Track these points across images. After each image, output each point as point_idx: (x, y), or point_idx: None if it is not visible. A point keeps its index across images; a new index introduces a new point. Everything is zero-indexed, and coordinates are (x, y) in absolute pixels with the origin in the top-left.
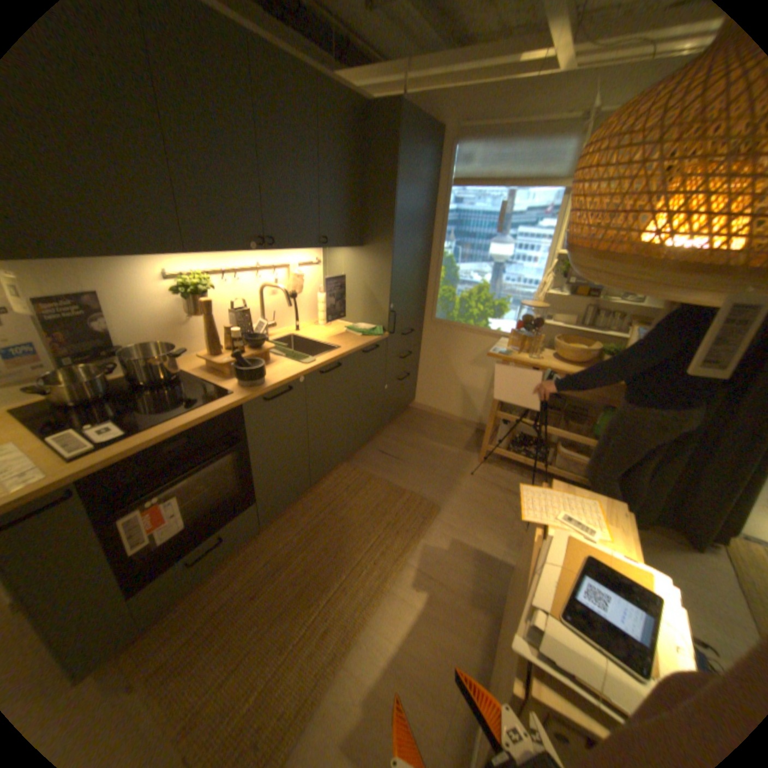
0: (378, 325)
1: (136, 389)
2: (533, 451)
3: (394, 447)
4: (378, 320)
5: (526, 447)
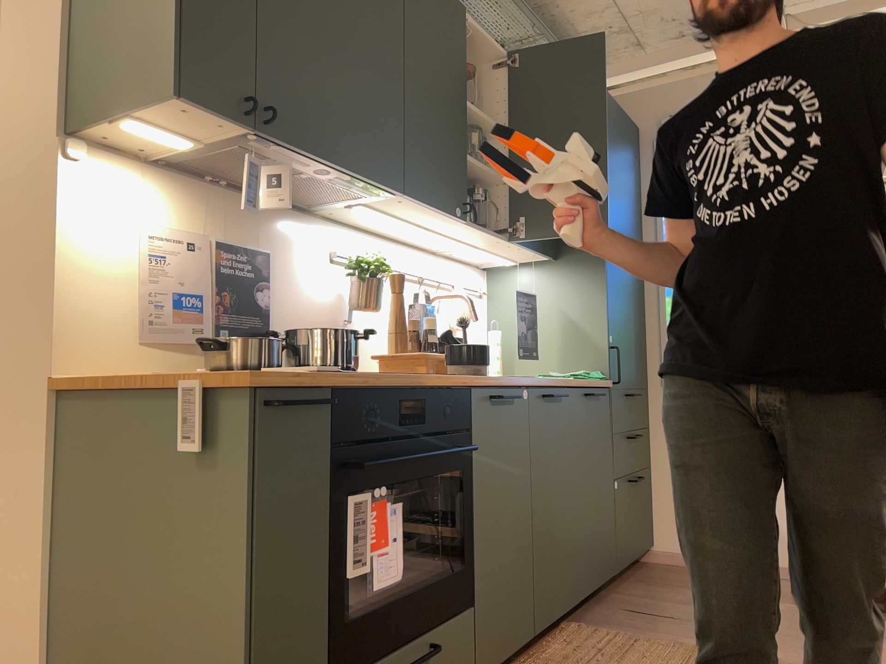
0: (592, 370)
1: None
2: None
3: (654, 605)
4: (592, 362)
5: None
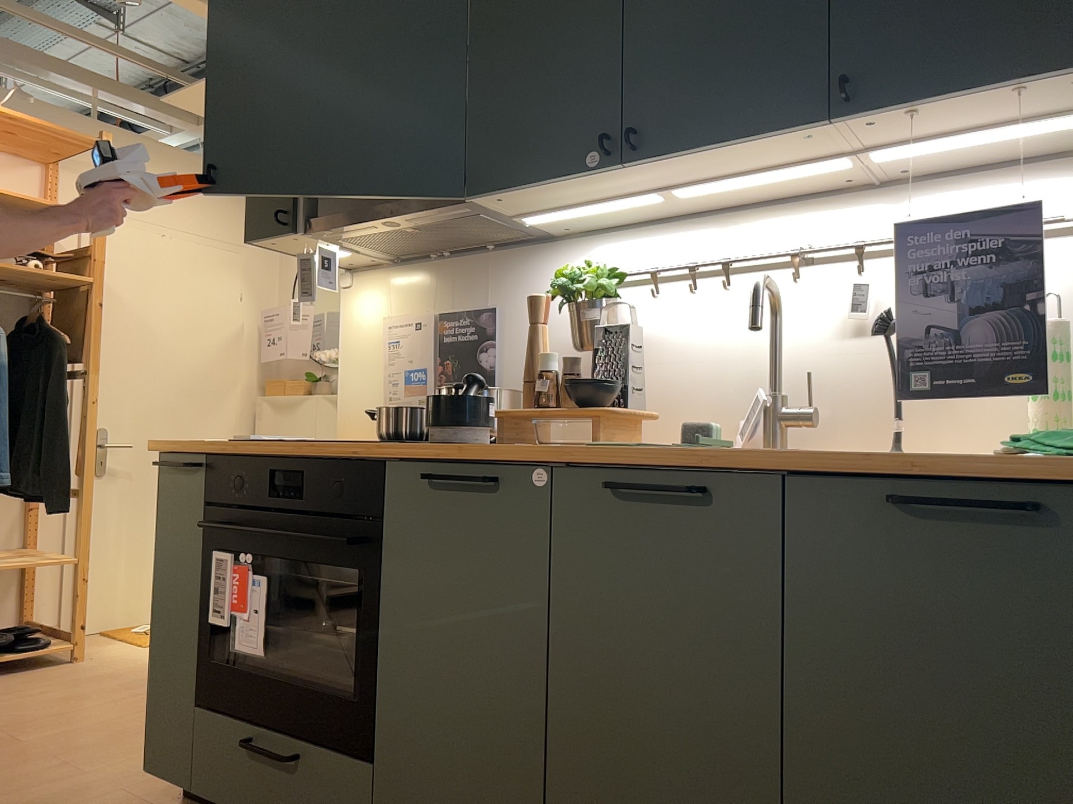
0: None
1: None
2: None
3: None
4: None
5: None
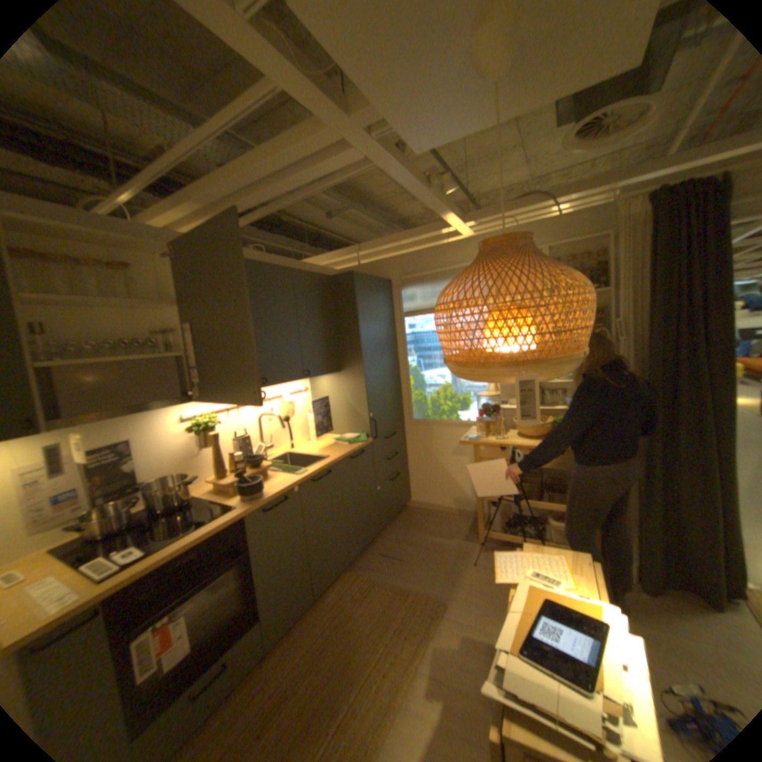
0: (361, 433)
1: (152, 519)
2: (527, 530)
3: (395, 549)
4: (361, 429)
5: (520, 527)
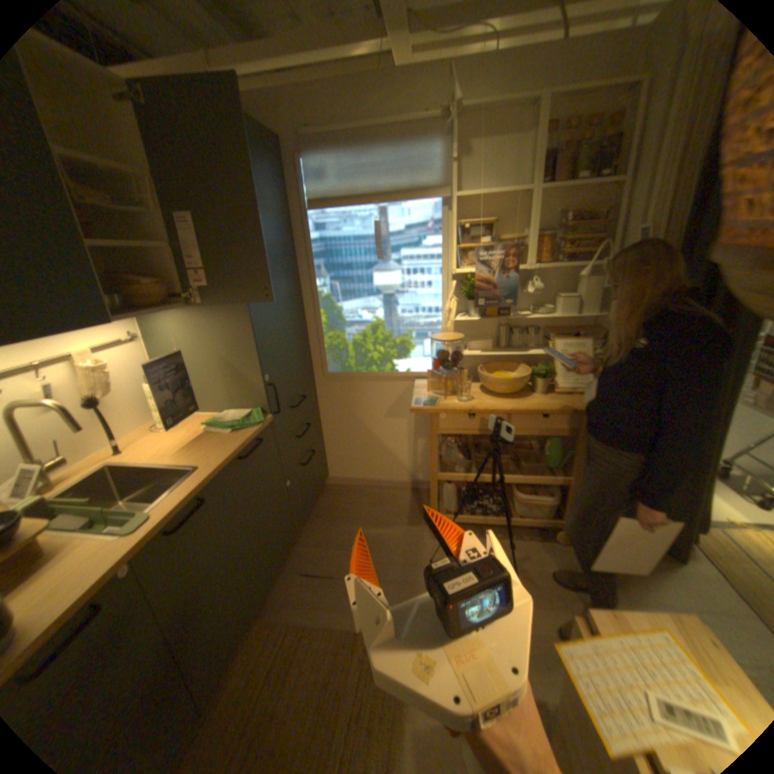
0: (253, 406)
1: None
2: (486, 503)
3: (320, 559)
4: (252, 400)
5: (477, 500)
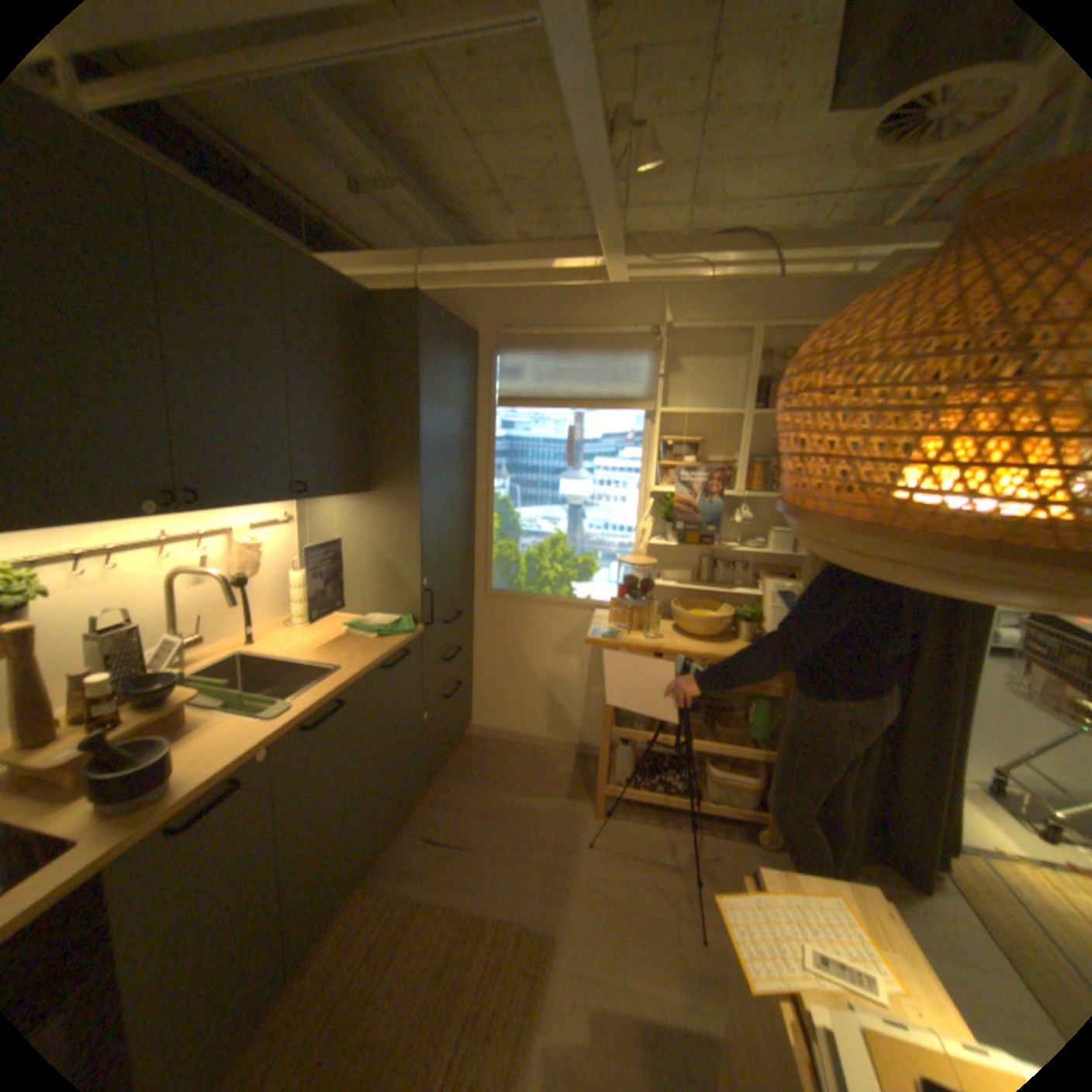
0: (404, 614)
1: None
2: (671, 781)
3: (449, 825)
4: (404, 606)
5: (660, 776)
